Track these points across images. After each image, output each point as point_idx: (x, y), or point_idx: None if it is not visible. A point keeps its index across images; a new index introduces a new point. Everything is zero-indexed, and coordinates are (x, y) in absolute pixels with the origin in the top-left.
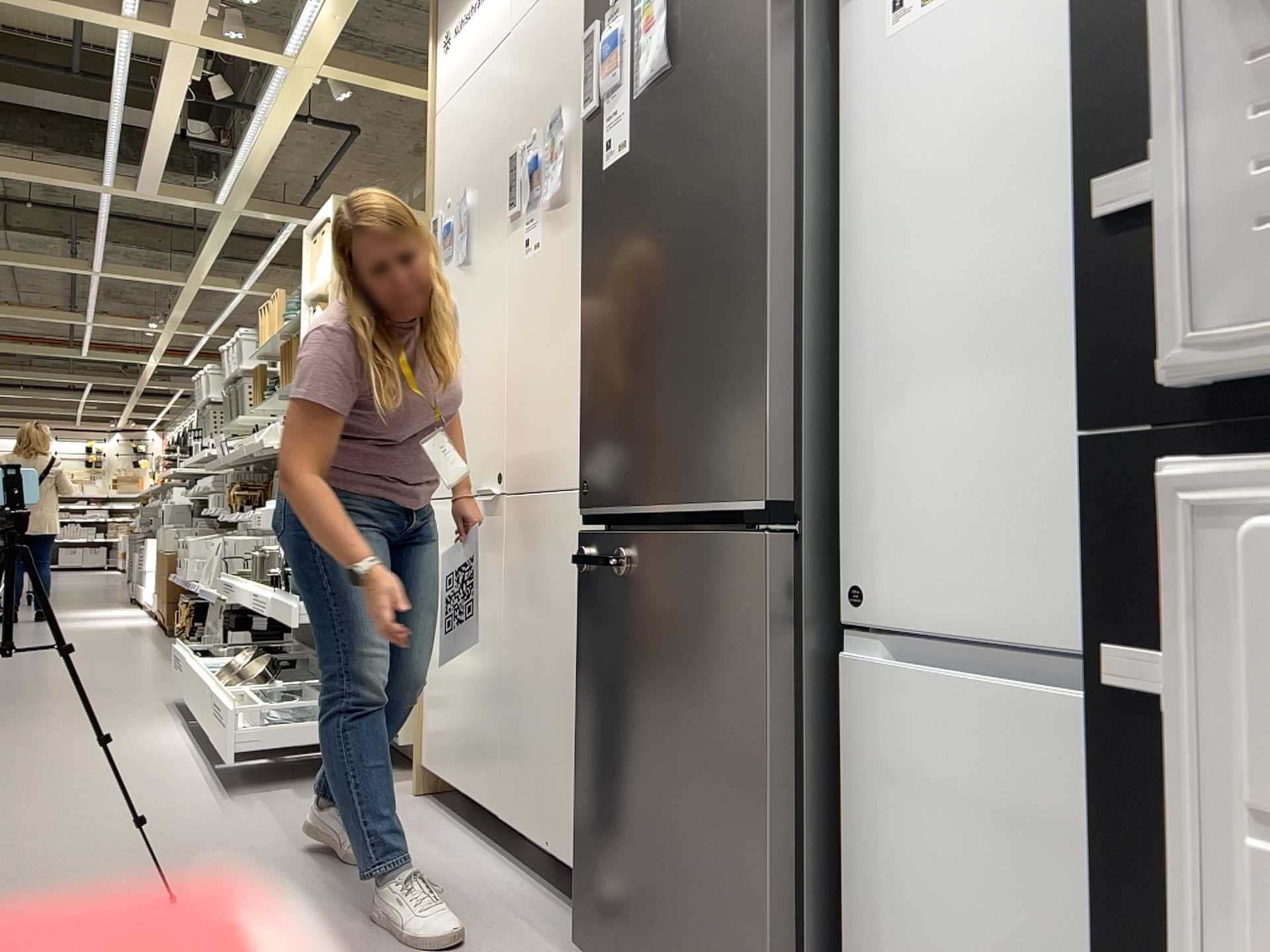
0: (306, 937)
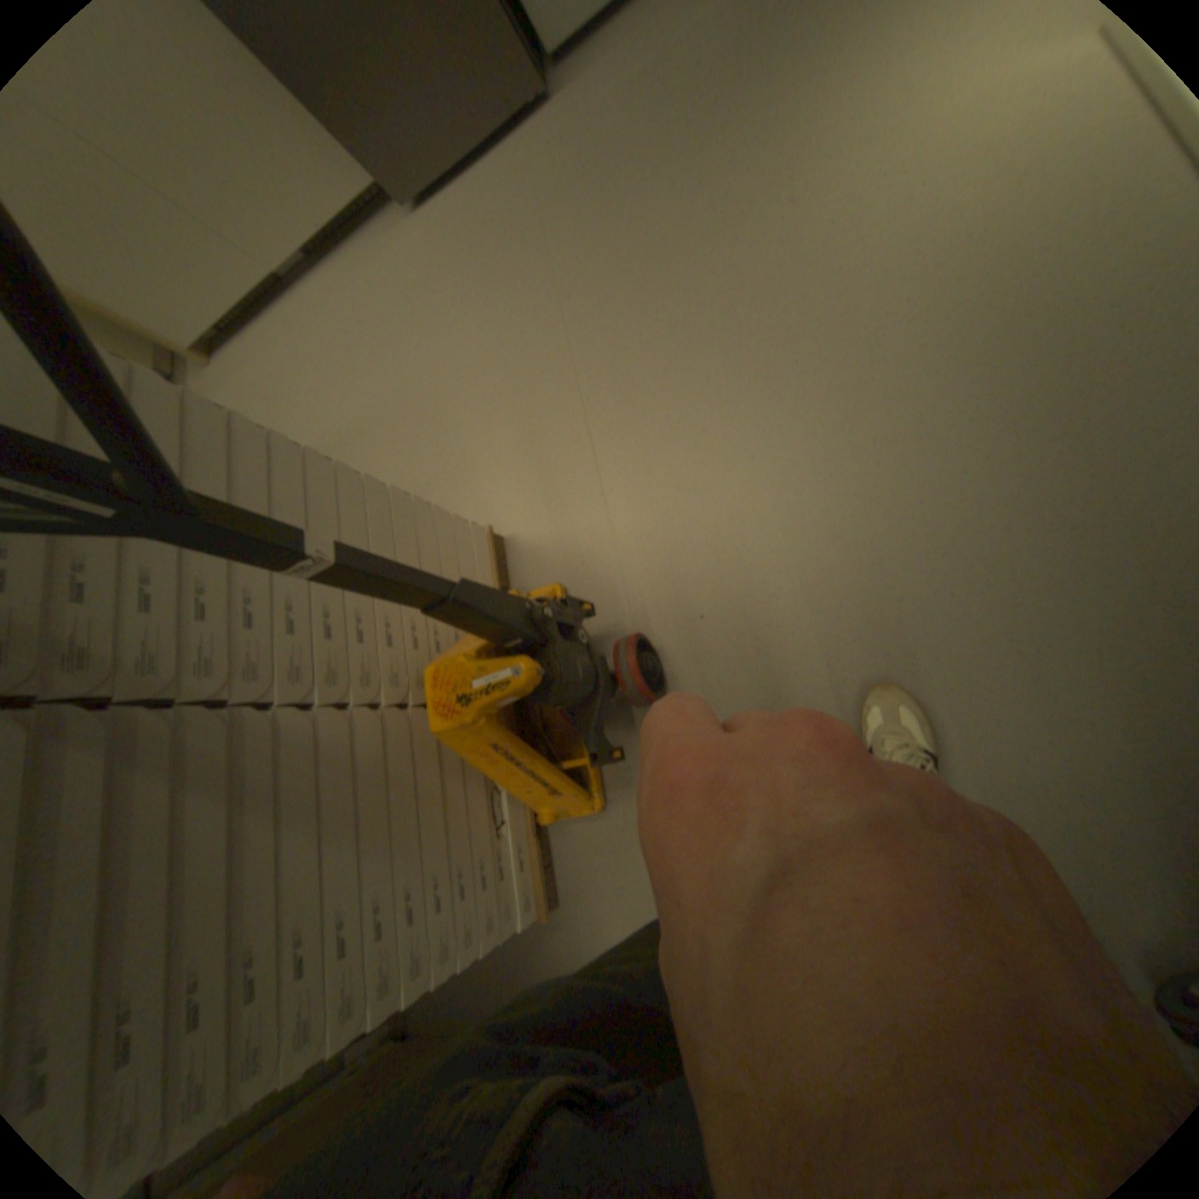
0: (342, 364)
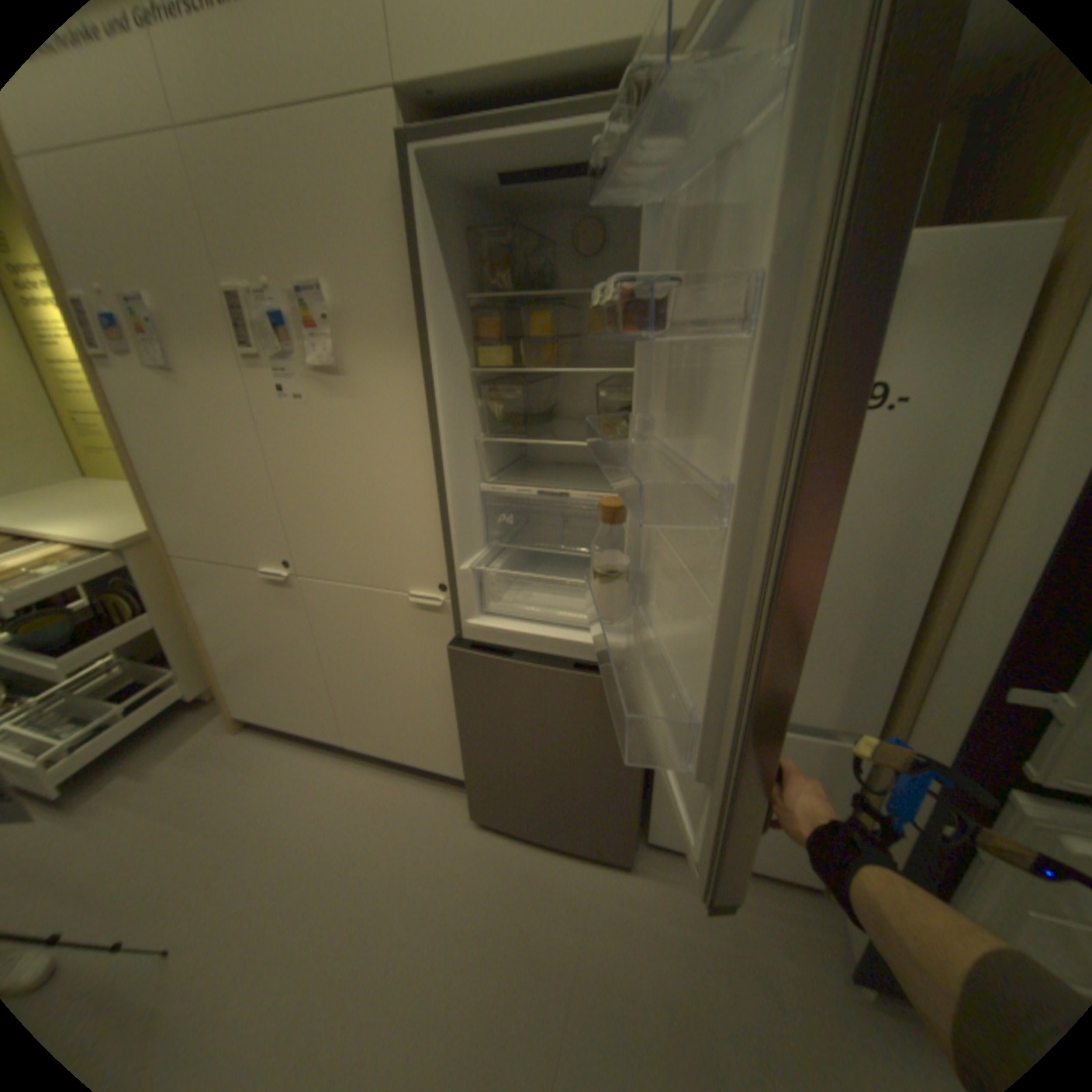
0: (301, 907)
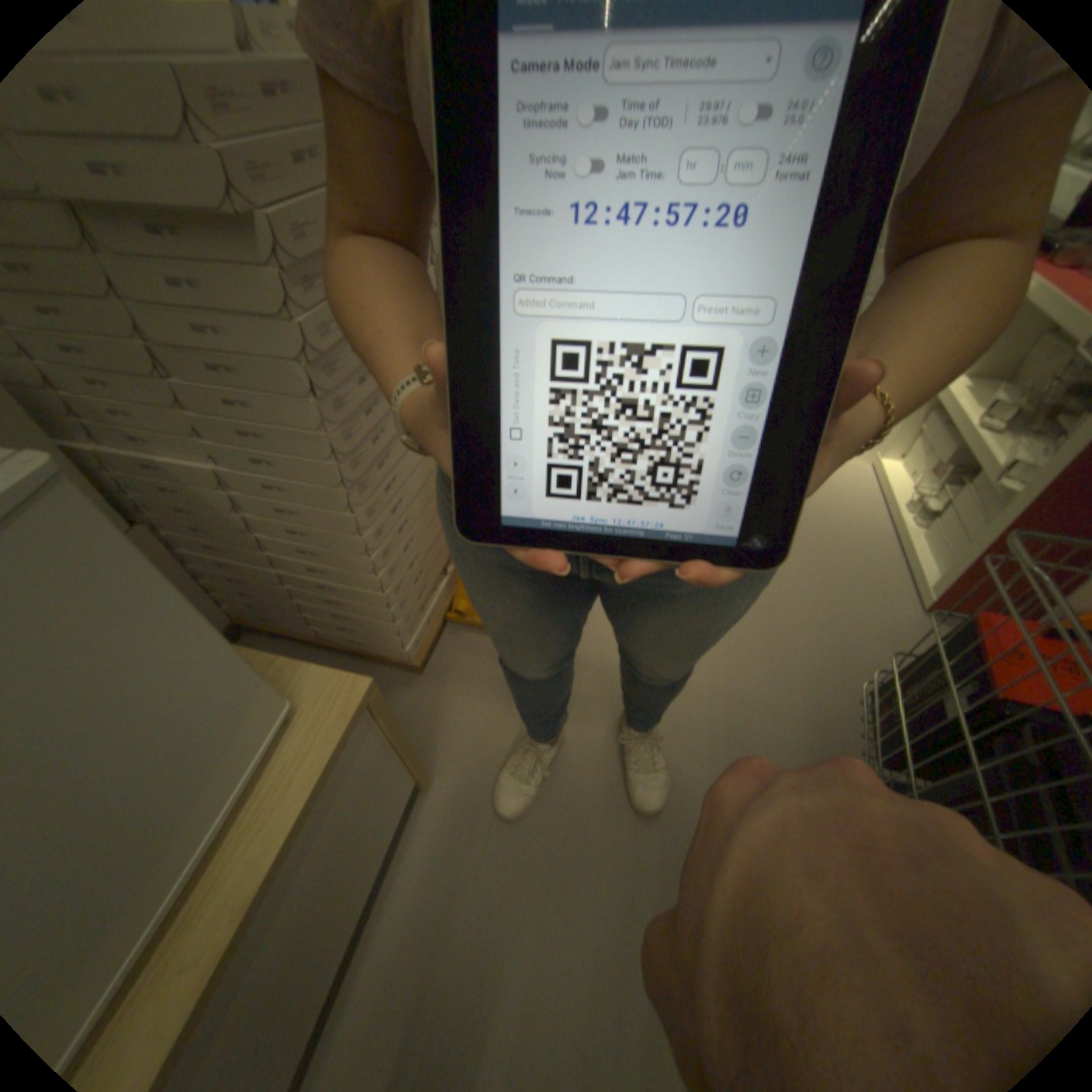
0: None
